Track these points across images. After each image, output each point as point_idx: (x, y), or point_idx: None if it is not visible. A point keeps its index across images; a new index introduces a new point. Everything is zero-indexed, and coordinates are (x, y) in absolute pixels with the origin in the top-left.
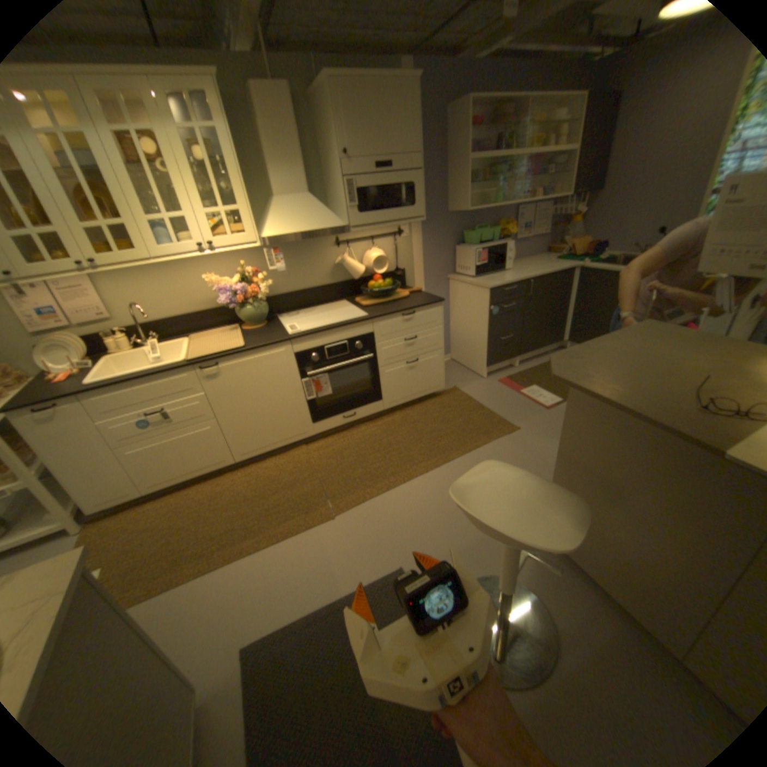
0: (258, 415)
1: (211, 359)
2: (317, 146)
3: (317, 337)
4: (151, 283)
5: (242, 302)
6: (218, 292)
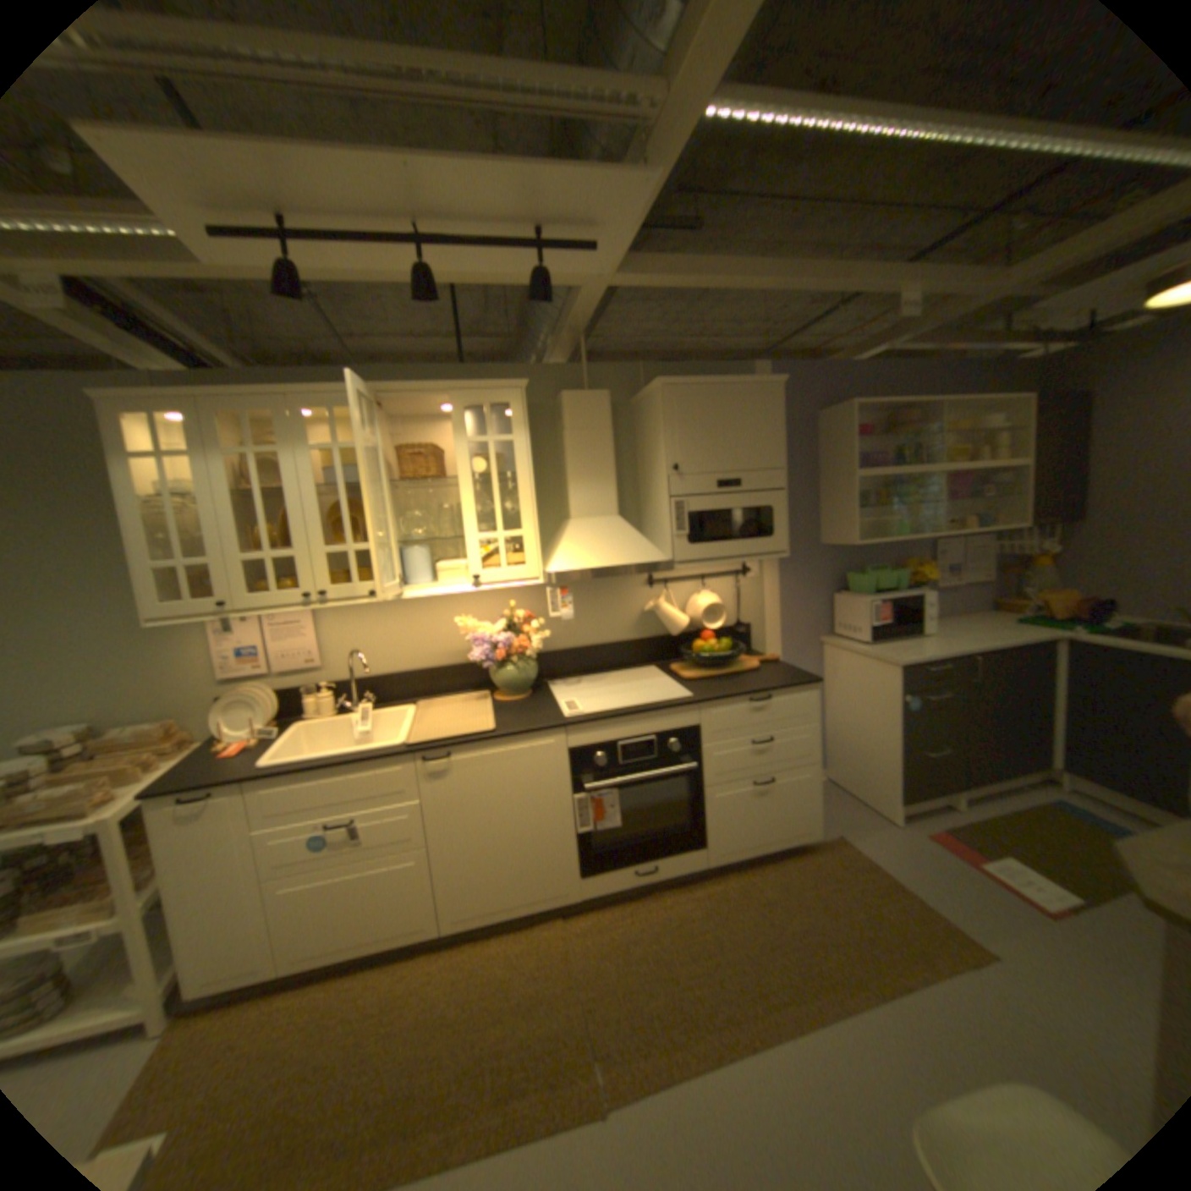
0: (491, 850)
1: (441, 746)
2: (635, 460)
3: (606, 724)
4: (384, 622)
5: (501, 659)
6: (470, 642)
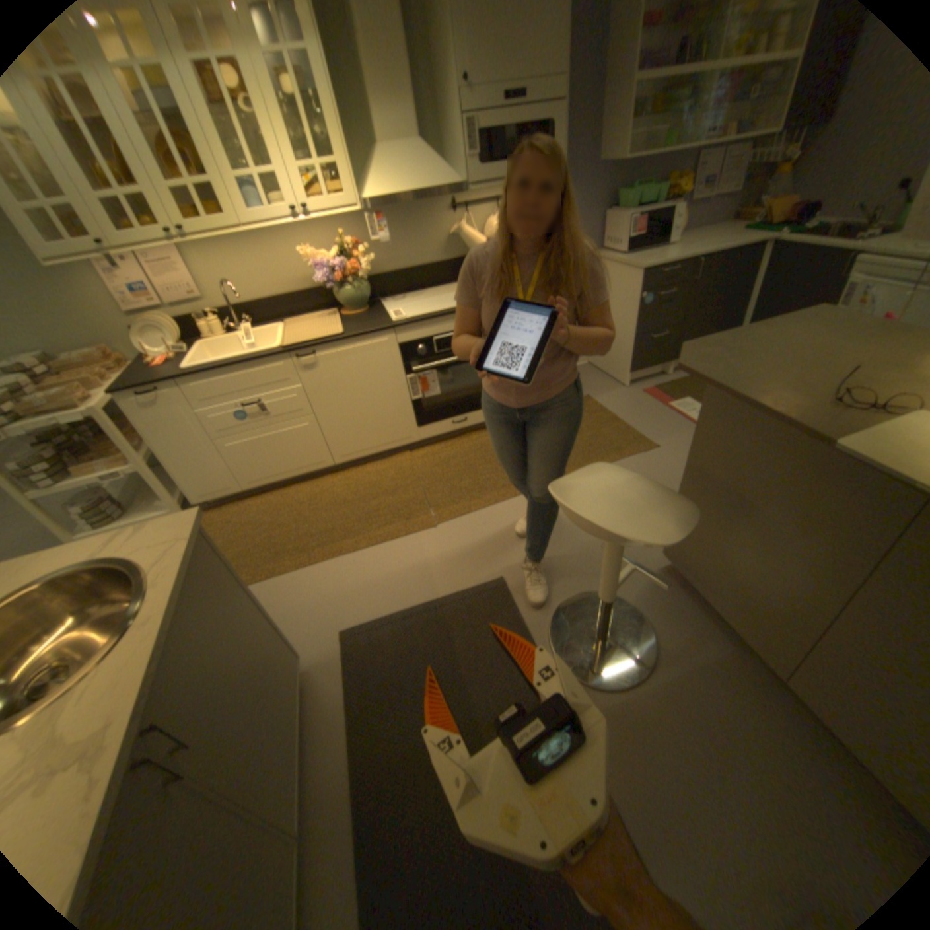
0: (357, 414)
1: (307, 347)
2: (431, 71)
3: (424, 325)
4: (240, 256)
5: (340, 282)
6: (312, 268)
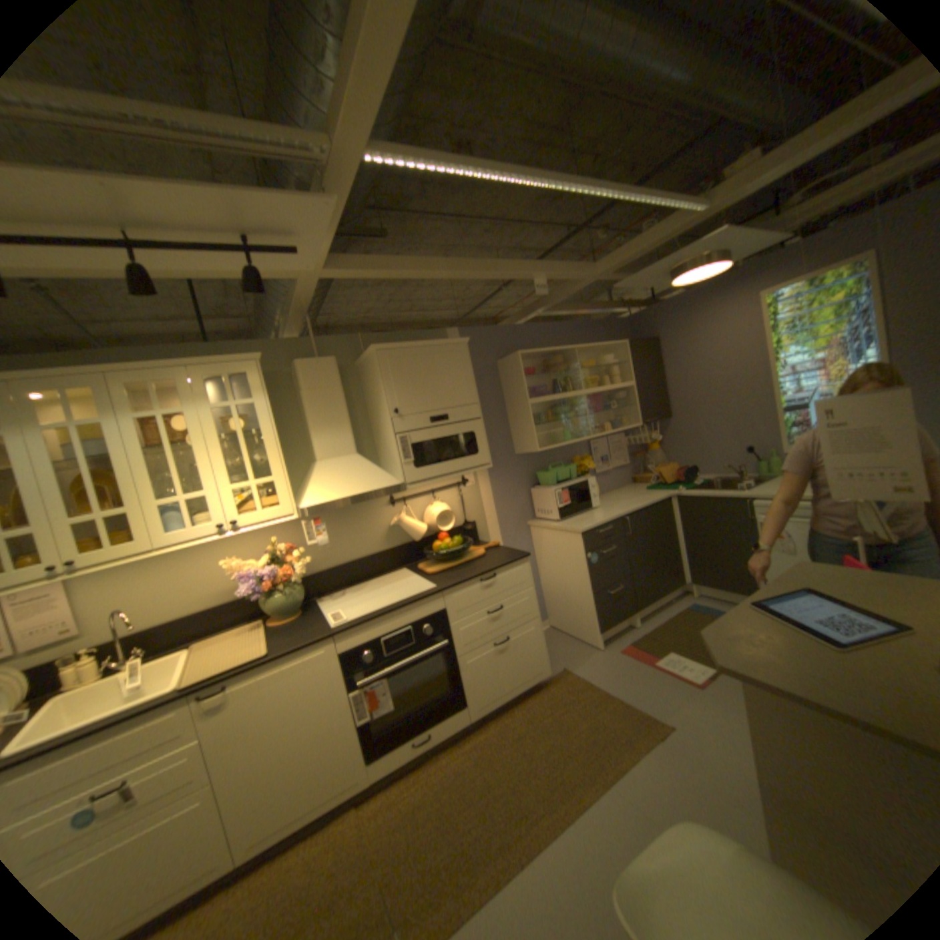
0: (277, 767)
1: (214, 683)
2: (366, 408)
3: (369, 626)
4: (147, 579)
5: (269, 590)
6: (236, 581)
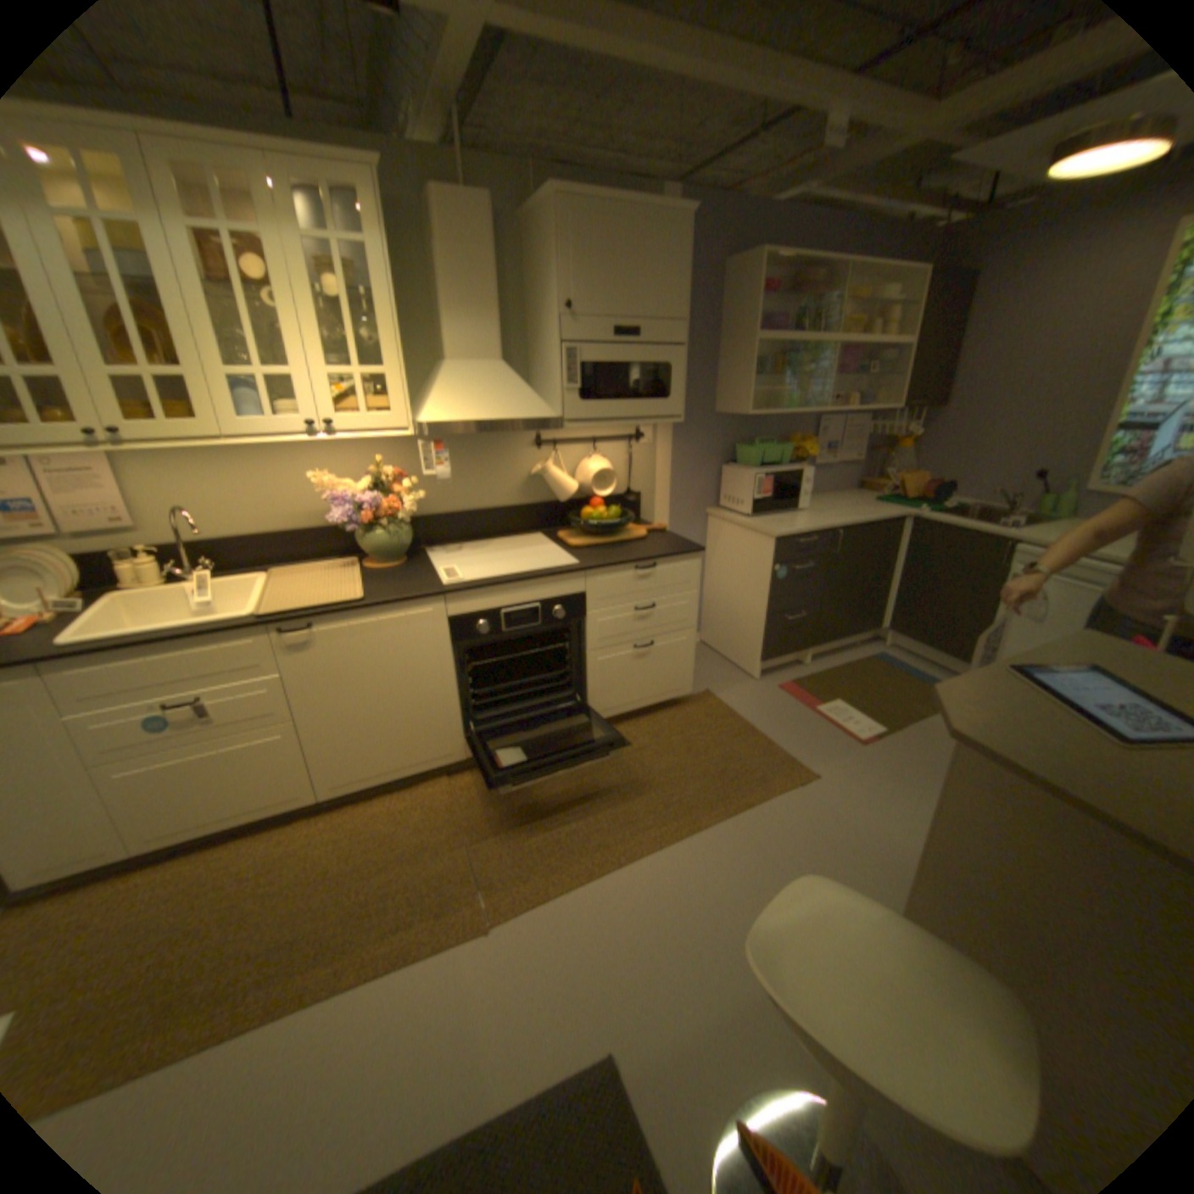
0: (369, 720)
1: (300, 617)
2: (523, 294)
3: (490, 593)
4: (217, 476)
5: (370, 523)
6: (329, 502)
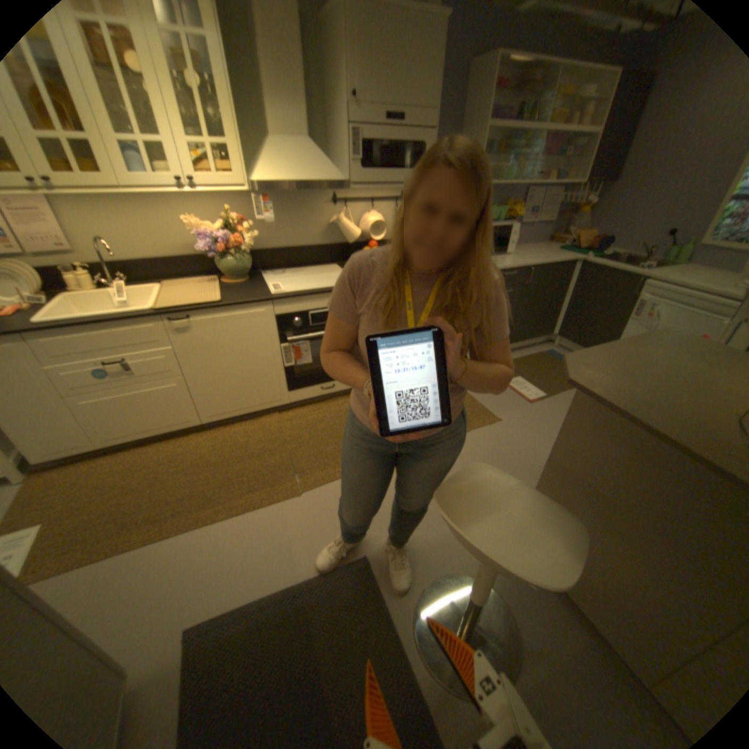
0: (230, 377)
1: (182, 312)
2: (323, 86)
3: (302, 301)
4: (122, 217)
5: (224, 253)
6: (196, 237)
